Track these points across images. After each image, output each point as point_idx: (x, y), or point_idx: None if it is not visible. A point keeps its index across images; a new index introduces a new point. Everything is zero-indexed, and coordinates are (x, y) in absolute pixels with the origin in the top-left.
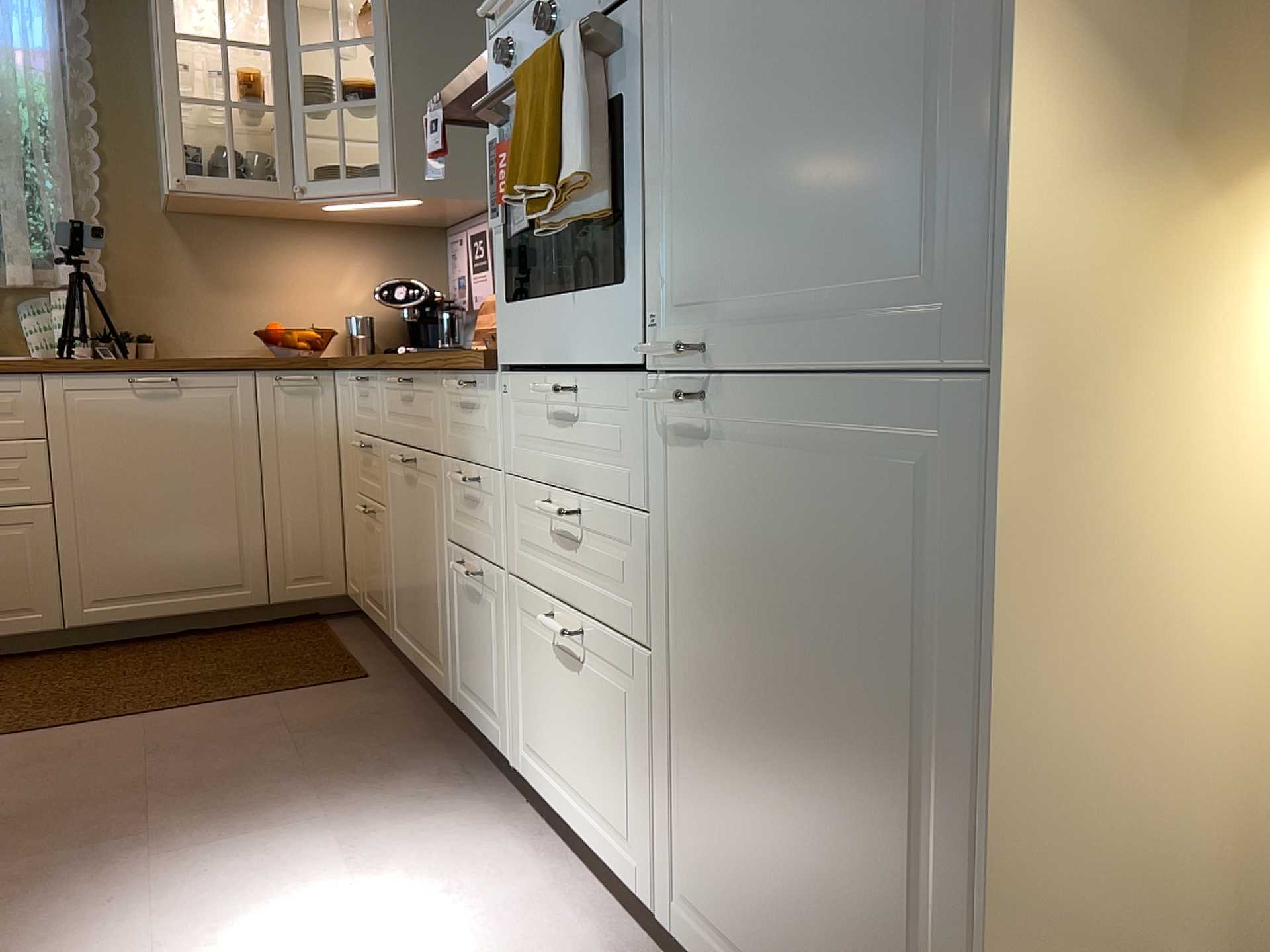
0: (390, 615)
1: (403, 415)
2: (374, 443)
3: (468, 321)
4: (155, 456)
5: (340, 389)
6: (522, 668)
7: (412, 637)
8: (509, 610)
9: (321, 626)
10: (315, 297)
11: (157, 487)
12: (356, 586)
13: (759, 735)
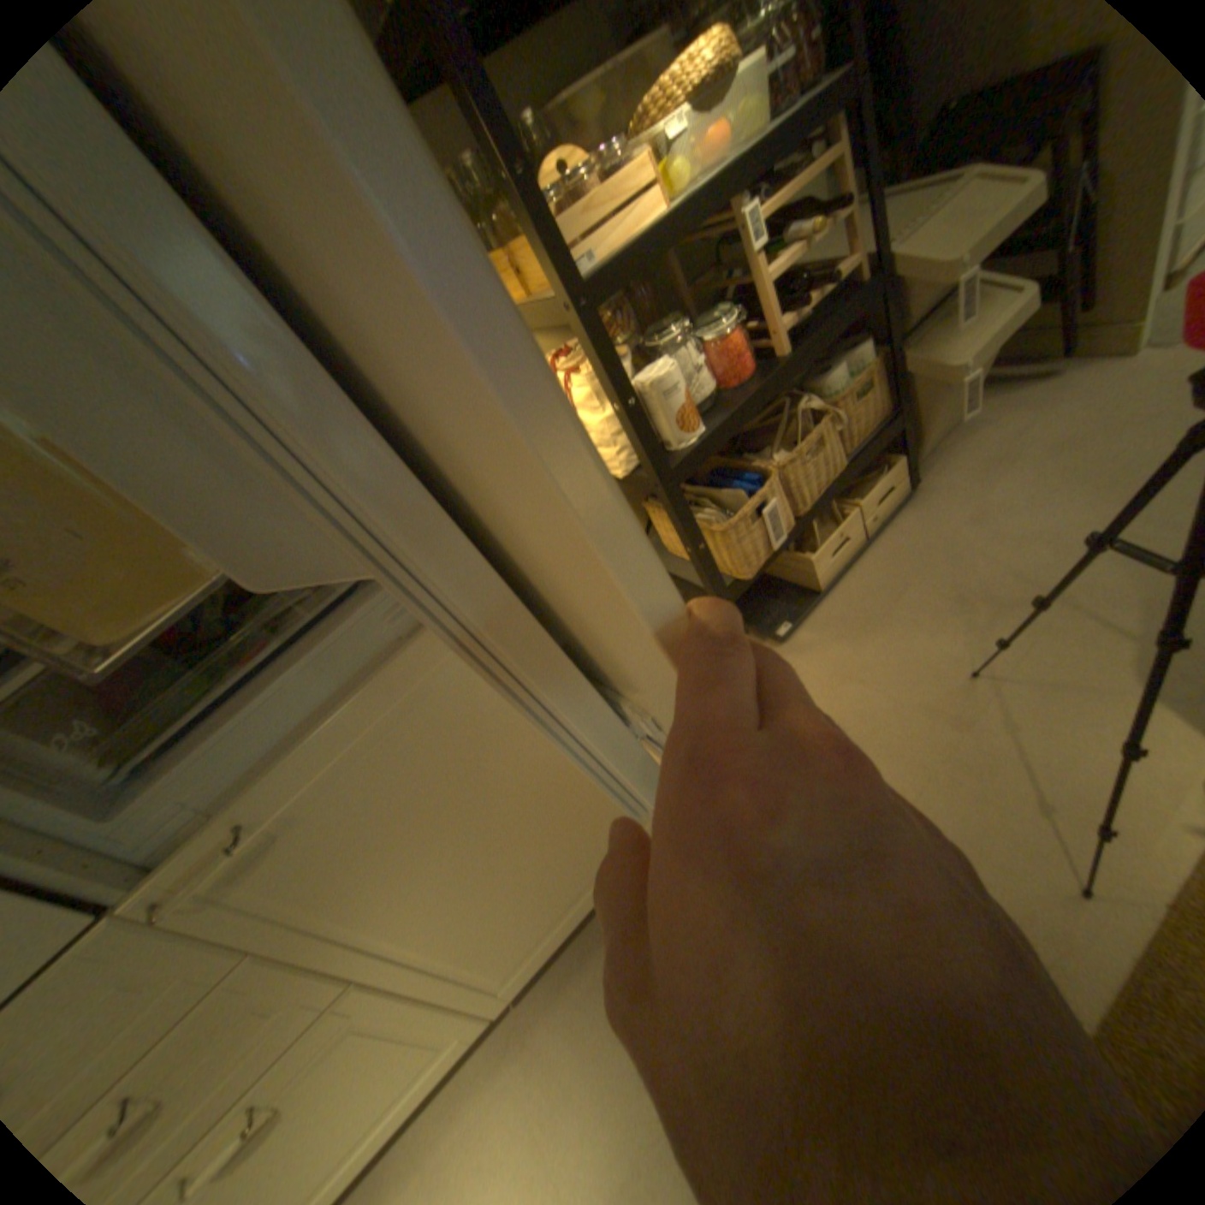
0: None
1: None
2: None
3: None
4: None
5: None
6: None
7: None
8: None
9: None
10: None
11: None
12: None
13: (471, 876)
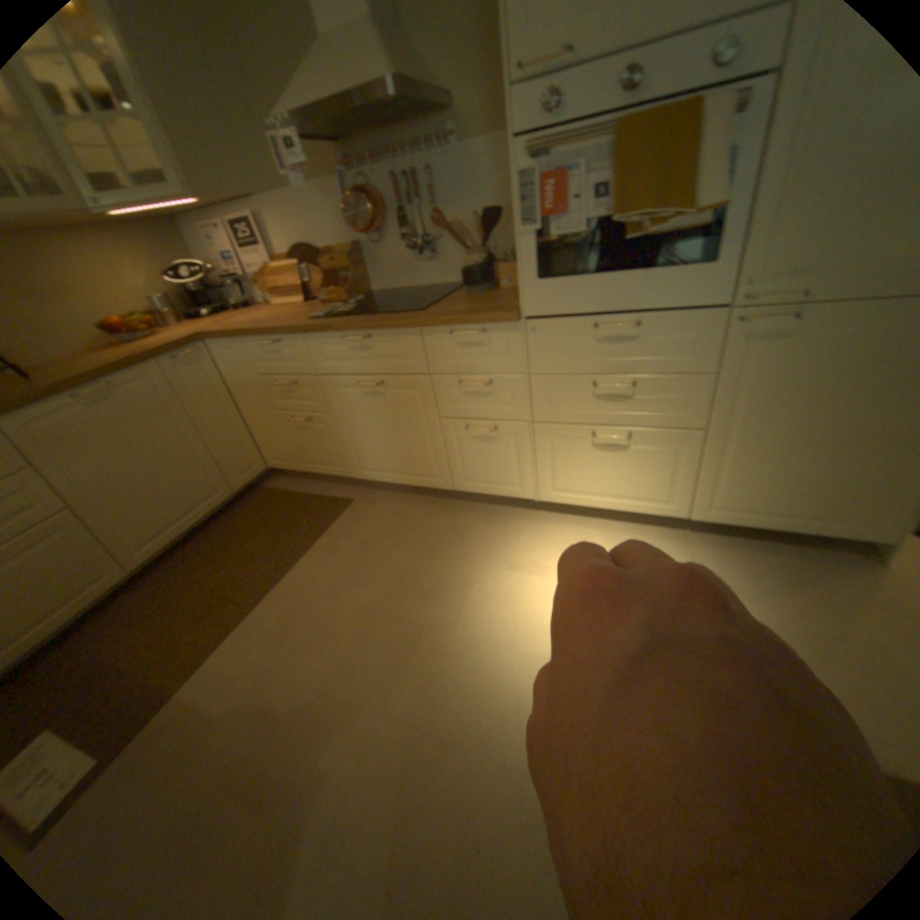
0: (346, 466)
1: (351, 357)
2: (297, 379)
3: (230, 282)
4: (119, 442)
5: (218, 352)
6: (546, 459)
7: (387, 471)
8: (529, 437)
9: (266, 490)
10: (108, 289)
11: (133, 461)
12: (281, 461)
13: (797, 440)
